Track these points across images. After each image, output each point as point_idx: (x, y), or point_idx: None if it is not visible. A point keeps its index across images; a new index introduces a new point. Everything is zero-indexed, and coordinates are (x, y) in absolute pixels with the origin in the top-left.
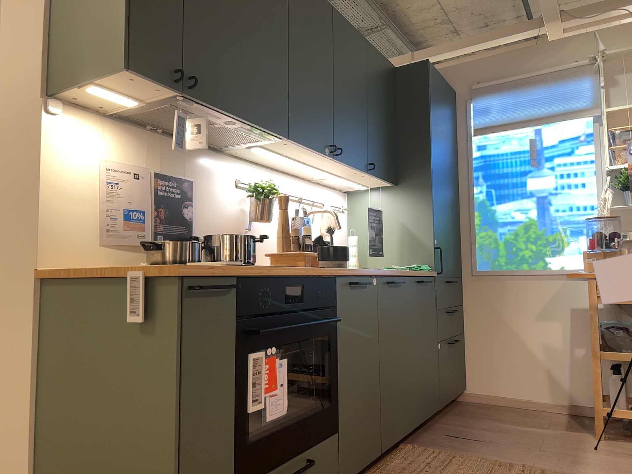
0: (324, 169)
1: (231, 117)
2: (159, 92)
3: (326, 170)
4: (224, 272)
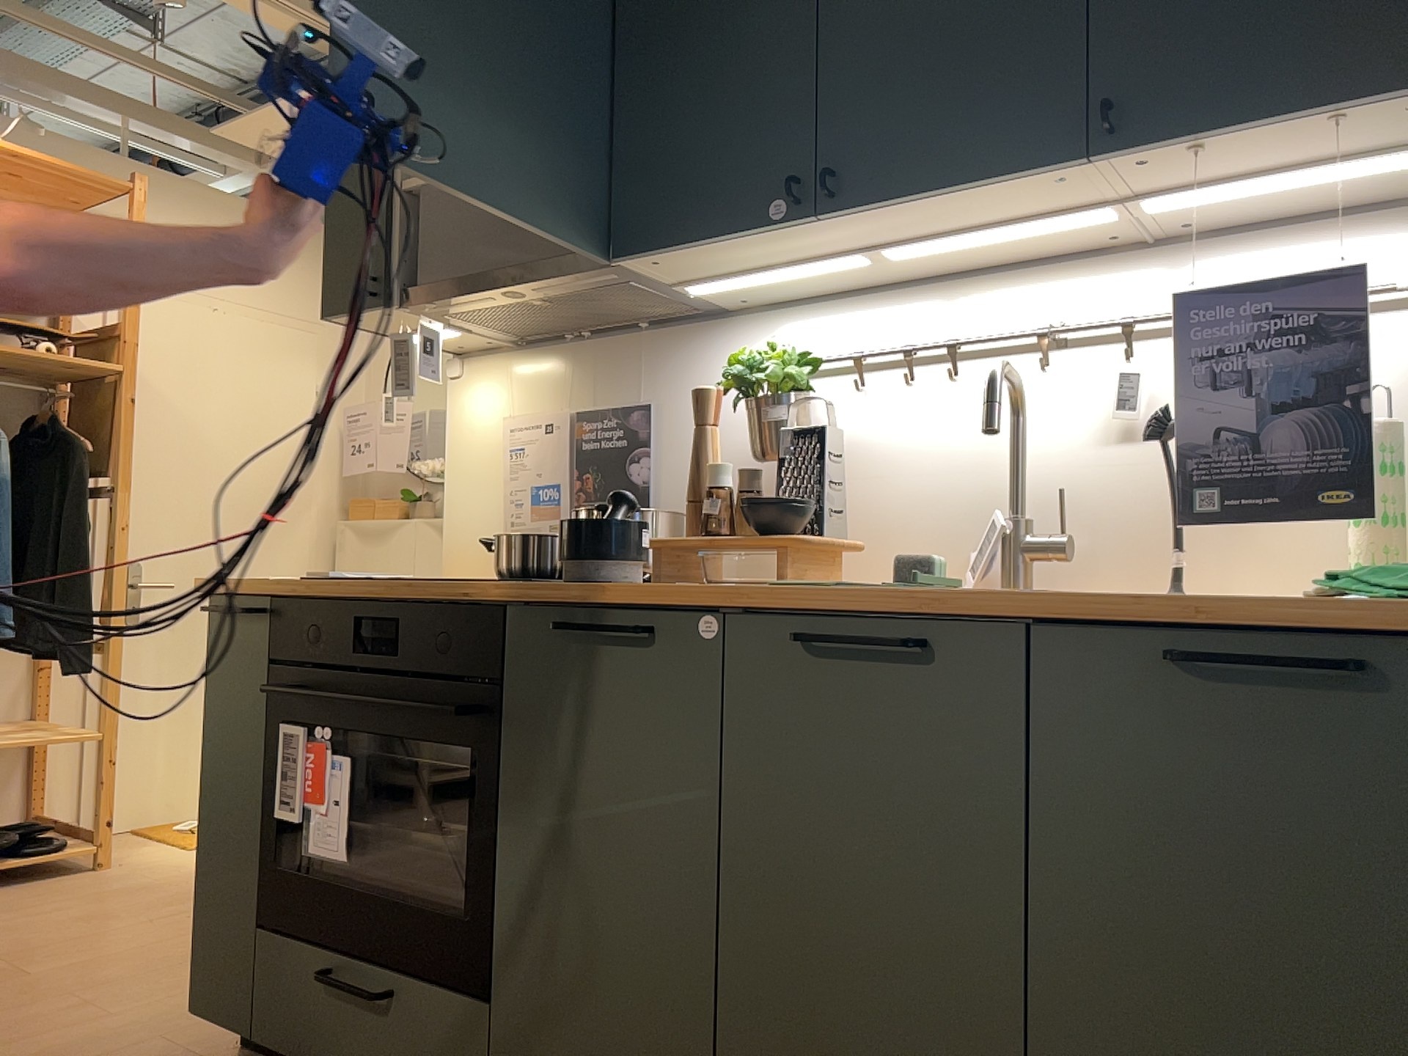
0: (977, 227)
1: (484, 291)
2: (398, 315)
3: (992, 226)
4: (248, 589)
